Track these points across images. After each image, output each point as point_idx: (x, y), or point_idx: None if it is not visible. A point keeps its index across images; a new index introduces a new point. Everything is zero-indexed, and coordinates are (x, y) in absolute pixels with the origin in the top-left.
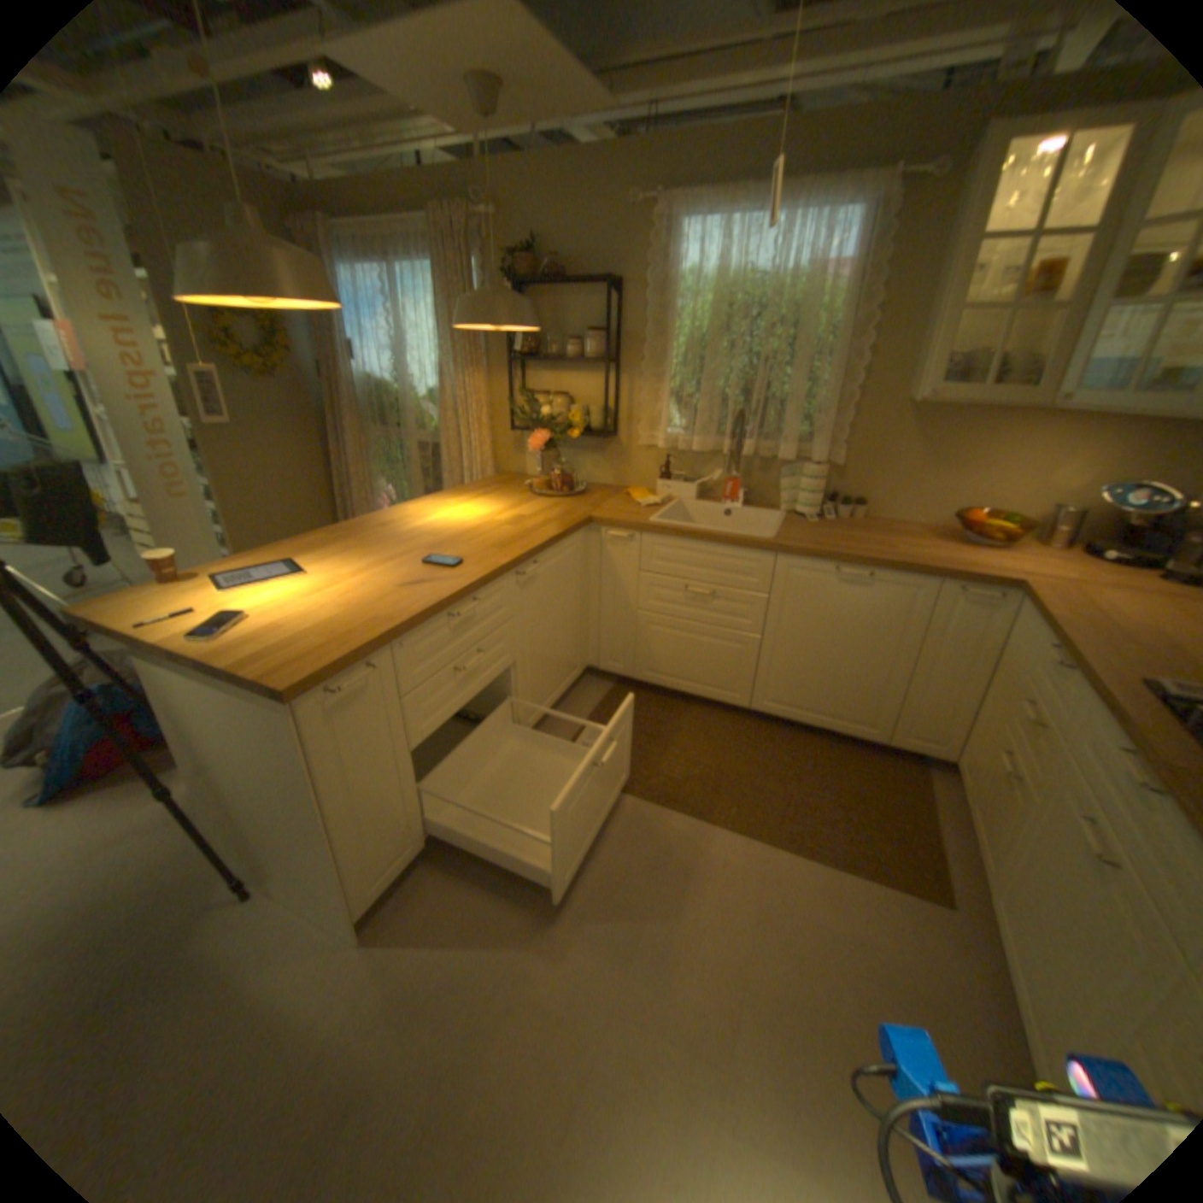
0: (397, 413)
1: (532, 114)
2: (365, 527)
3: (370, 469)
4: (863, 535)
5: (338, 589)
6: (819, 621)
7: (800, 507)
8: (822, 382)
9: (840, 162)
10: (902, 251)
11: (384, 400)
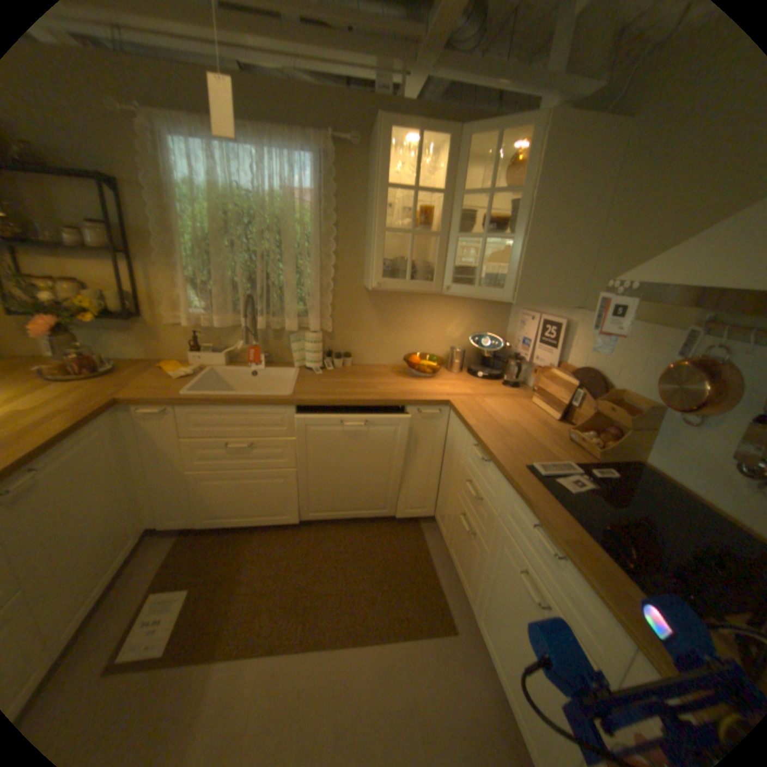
0: None
1: None
2: None
3: None
4: (353, 380)
5: None
6: (336, 449)
7: (308, 364)
8: (306, 275)
9: (289, 121)
10: (342, 190)
11: None
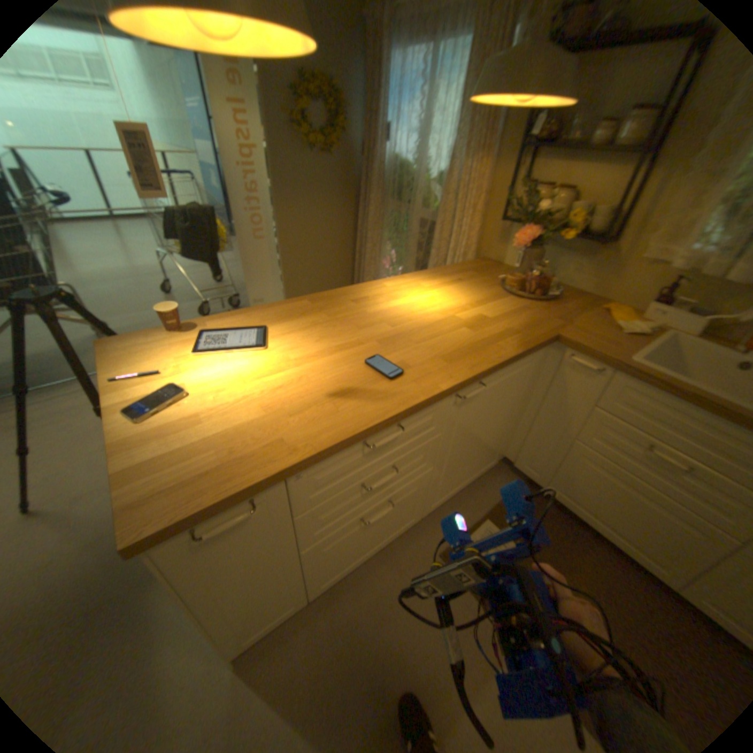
0: (410, 191)
1: None
2: (342, 299)
3: (381, 235)
4: None
5: (277, 378)
6: None
7: None
8: None
9: None
10: None
11: (403, 179)
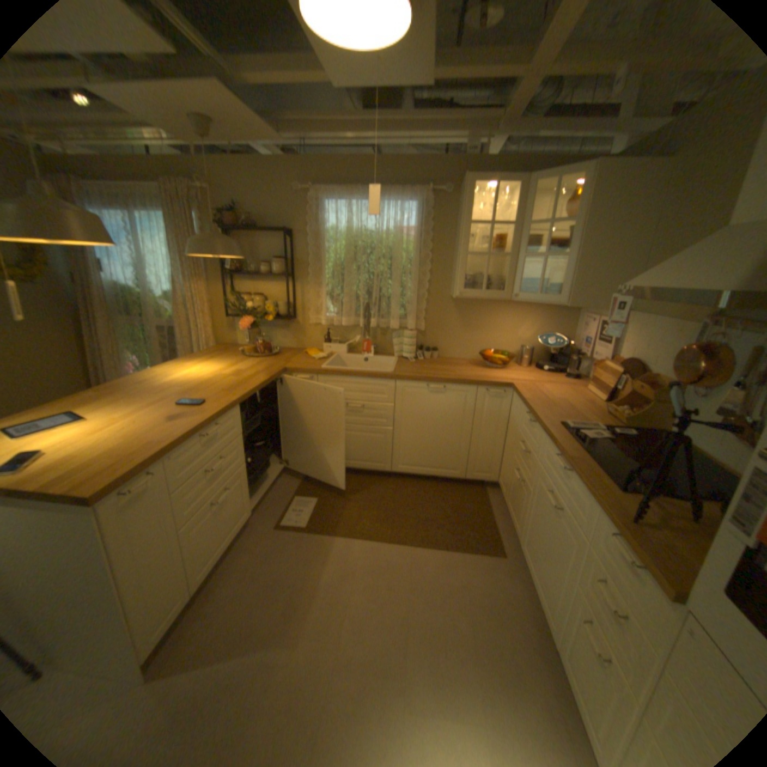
0: (138, 306)
1: (229, 135)
2: (124, 385)
3: (117, 345)
4: (437, 366)
5: (114, 427)
6: (421, 415)
7: (404, 354)
8: (407, 288)
9: (402, 180)
10: (437, 225)
11: (127, 298)
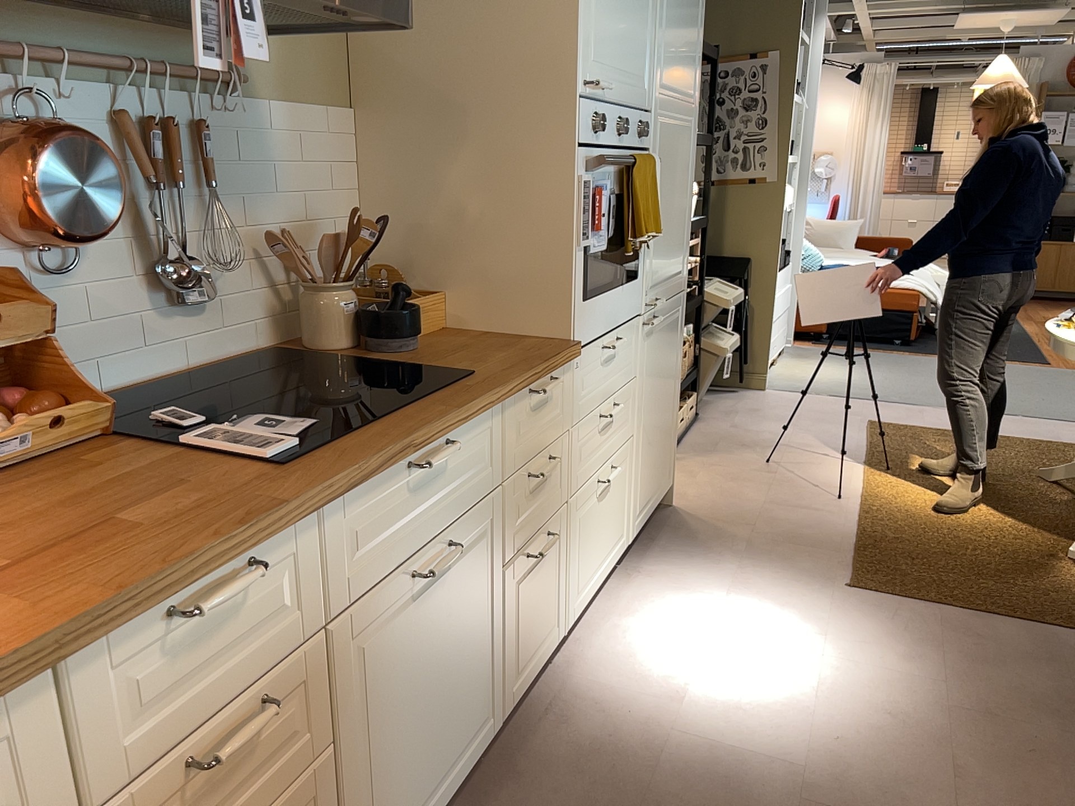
0: None
1: None
2: None
3: None
4: None
5: None
6: None
7: None
8: None
9: None
10: None
11: None
